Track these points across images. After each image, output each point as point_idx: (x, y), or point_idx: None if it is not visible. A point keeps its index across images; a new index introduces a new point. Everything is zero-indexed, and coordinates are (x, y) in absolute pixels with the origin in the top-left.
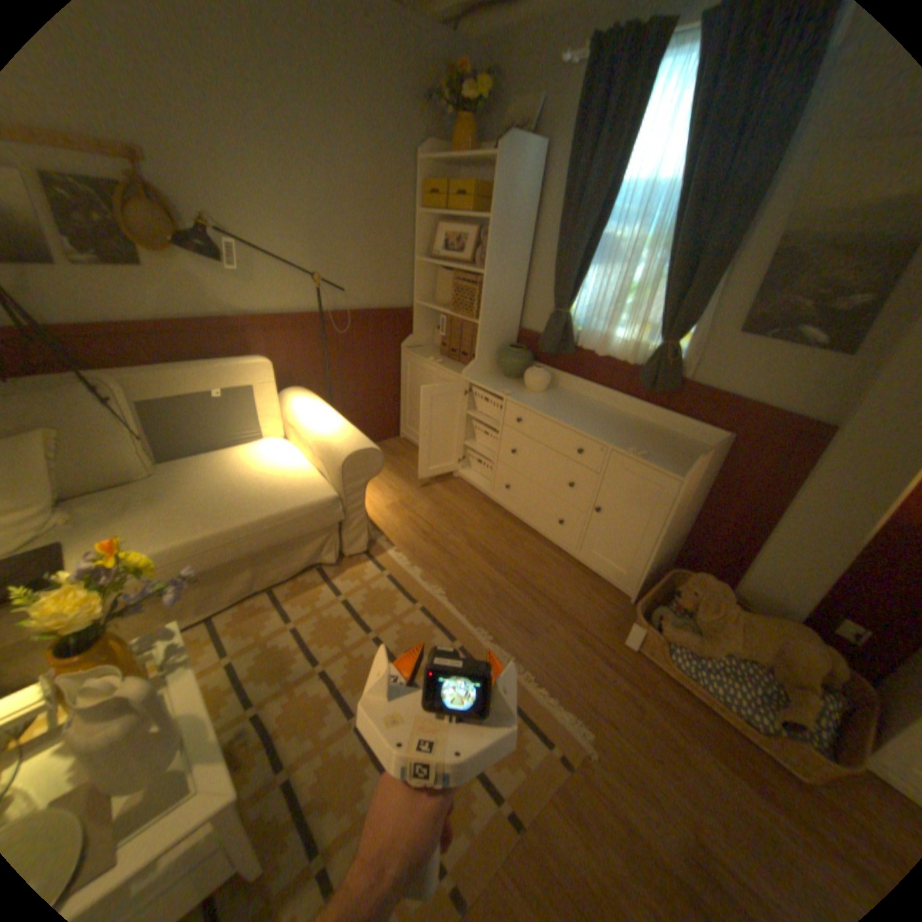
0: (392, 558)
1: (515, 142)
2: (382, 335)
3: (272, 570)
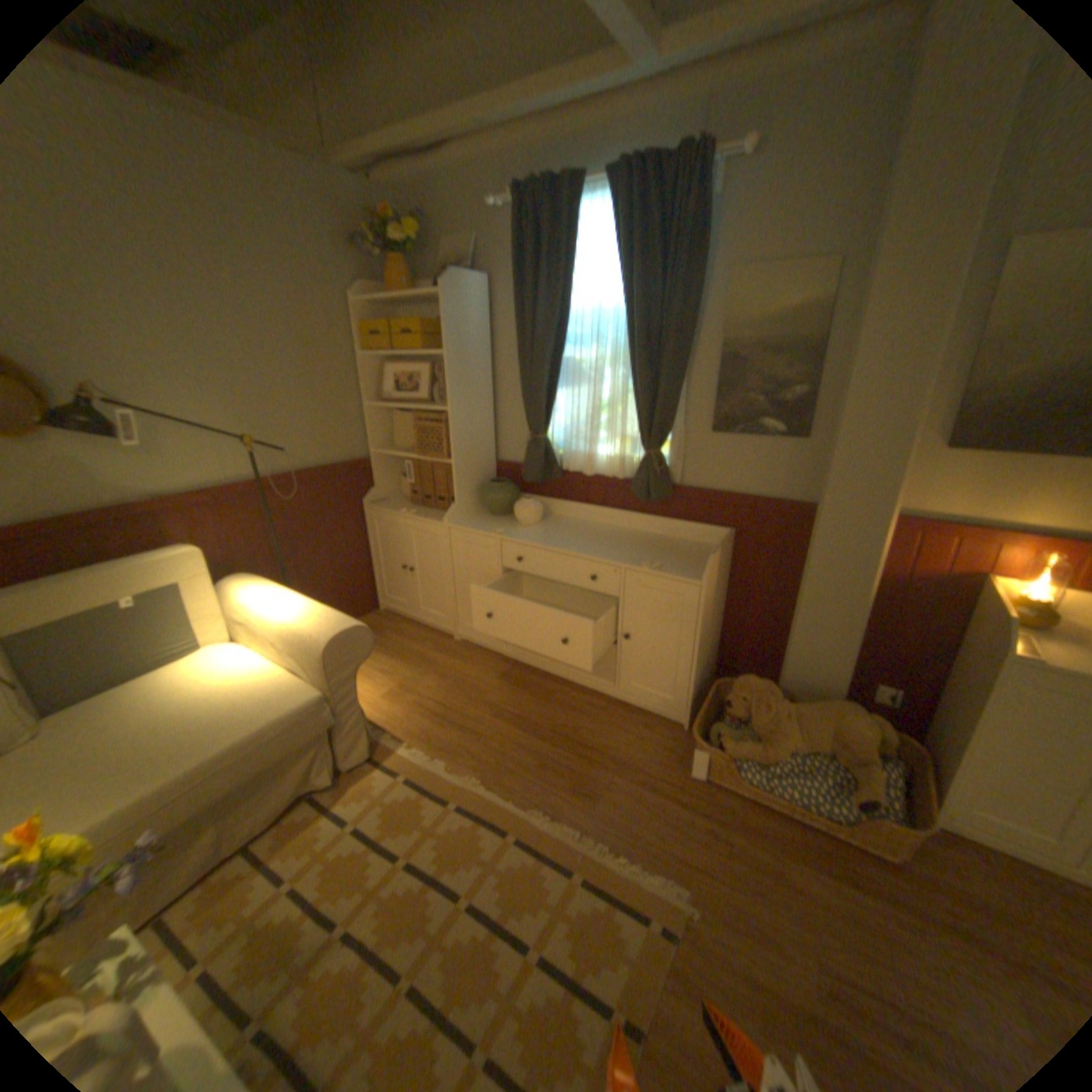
0: (404, 758)
1: (455, 281)
2: (339, 494)
3: (245, 818)
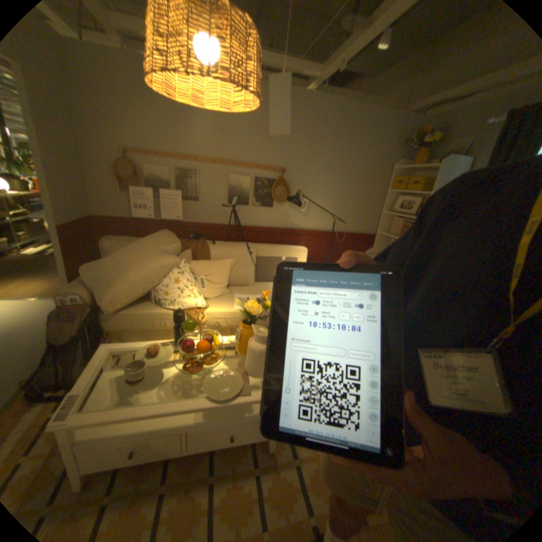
0: None
1: (452, 159)
2: (357, 245)
3: None
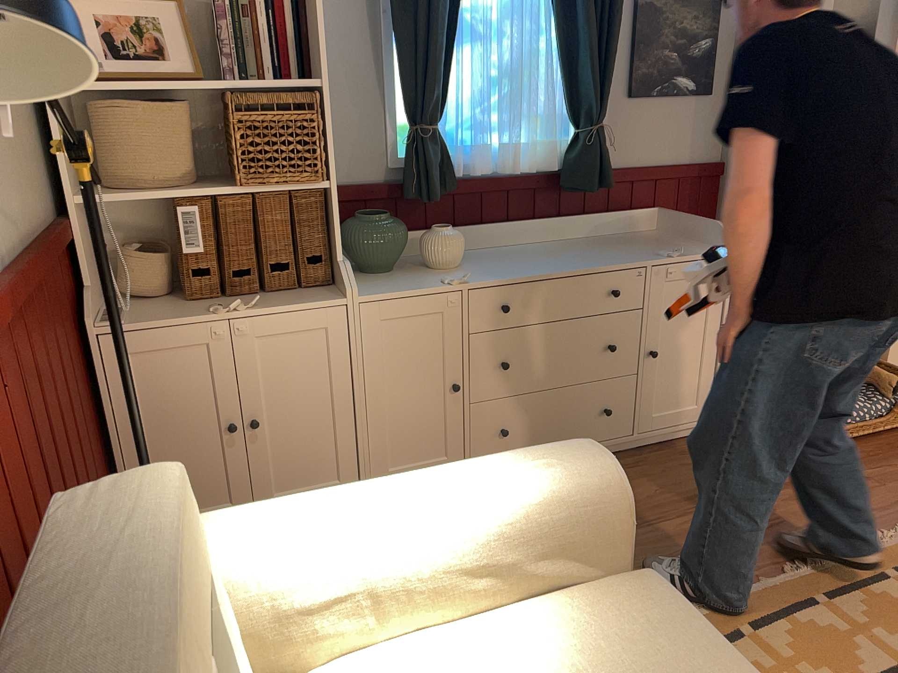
0: None
1: None
2: (58, 309)
3: None
